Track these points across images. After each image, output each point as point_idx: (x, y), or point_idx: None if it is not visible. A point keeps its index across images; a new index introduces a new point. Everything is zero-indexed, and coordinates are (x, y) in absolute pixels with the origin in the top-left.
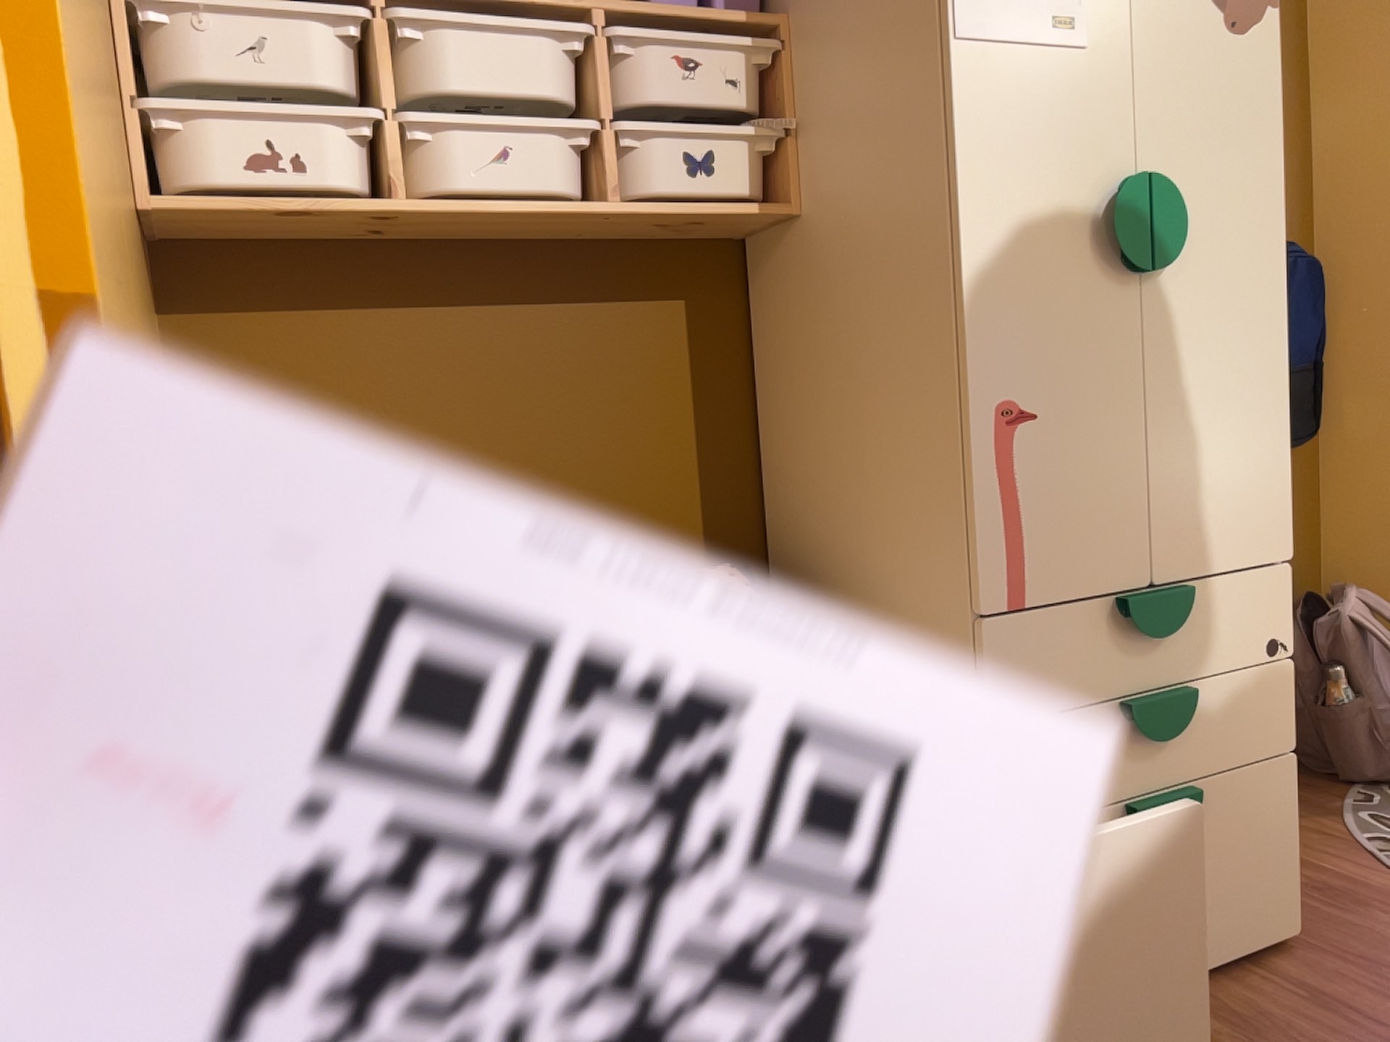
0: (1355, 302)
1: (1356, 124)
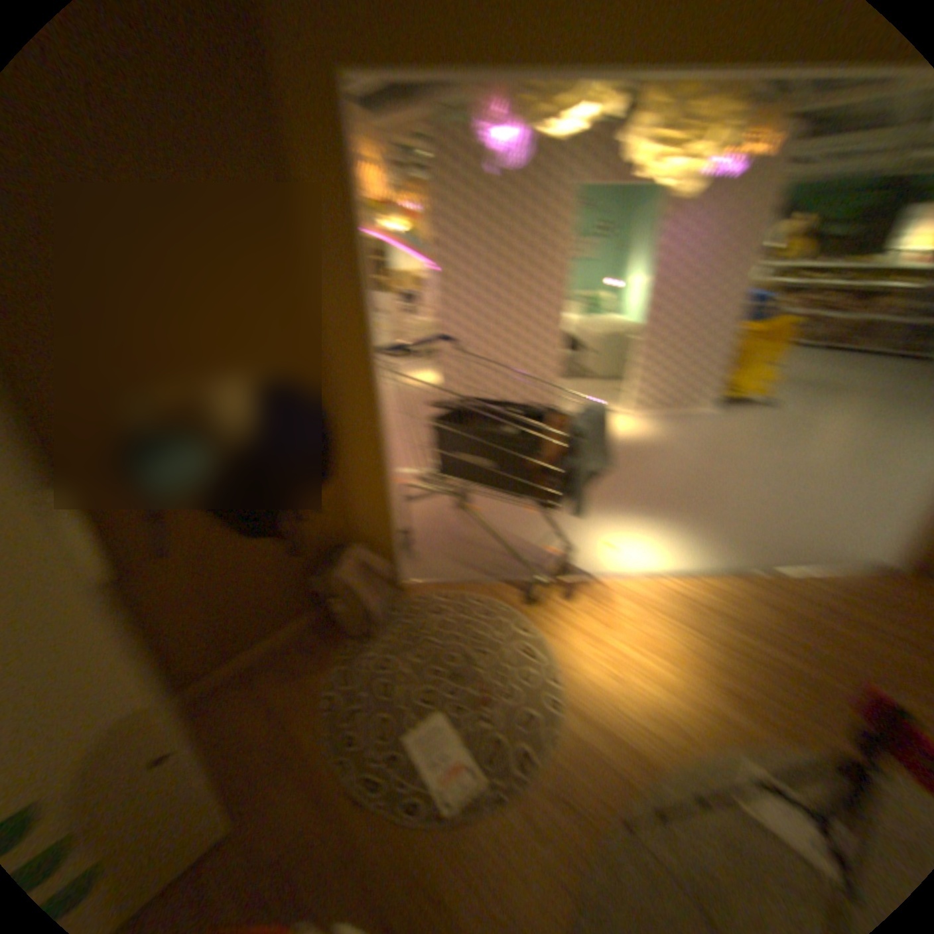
0: (345, 408)
1: (332, 307)
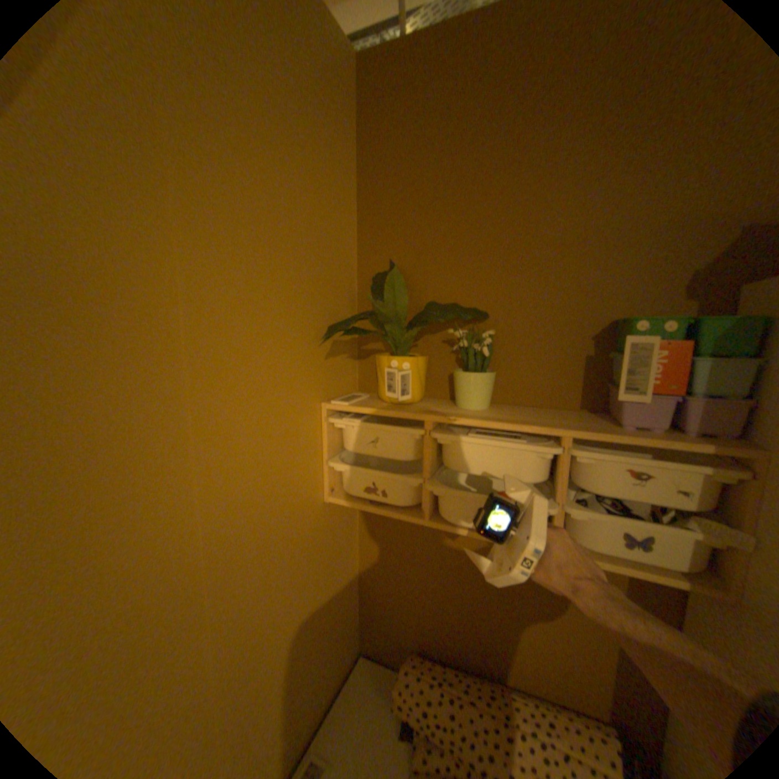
0: None
1: None
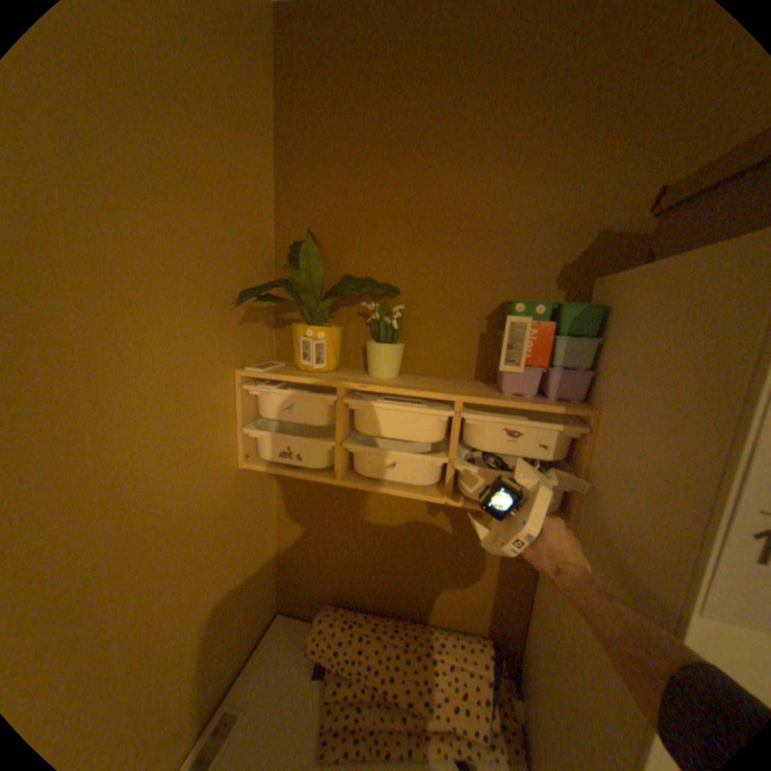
0: None
1: None
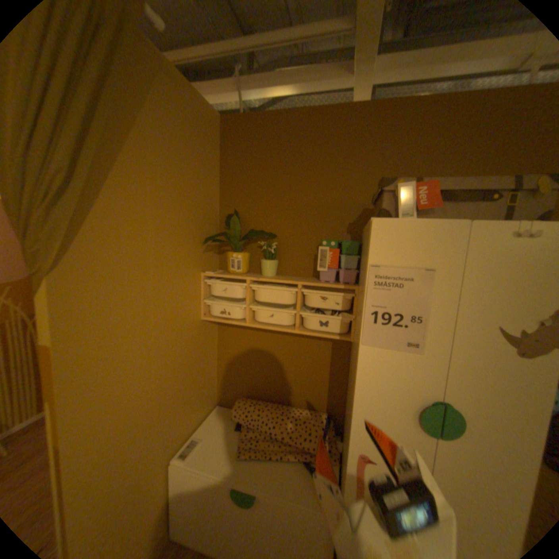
0: None
1: None
